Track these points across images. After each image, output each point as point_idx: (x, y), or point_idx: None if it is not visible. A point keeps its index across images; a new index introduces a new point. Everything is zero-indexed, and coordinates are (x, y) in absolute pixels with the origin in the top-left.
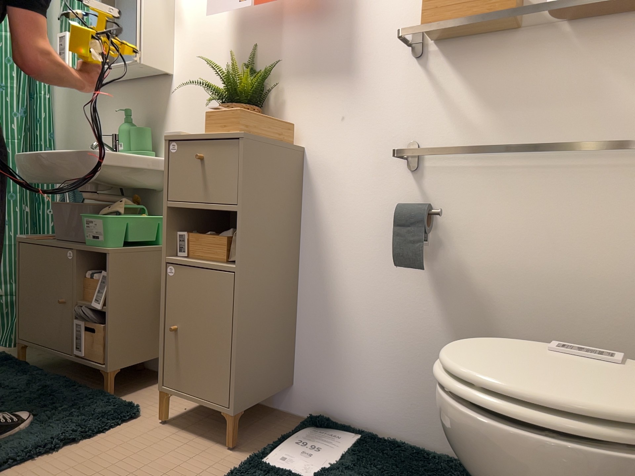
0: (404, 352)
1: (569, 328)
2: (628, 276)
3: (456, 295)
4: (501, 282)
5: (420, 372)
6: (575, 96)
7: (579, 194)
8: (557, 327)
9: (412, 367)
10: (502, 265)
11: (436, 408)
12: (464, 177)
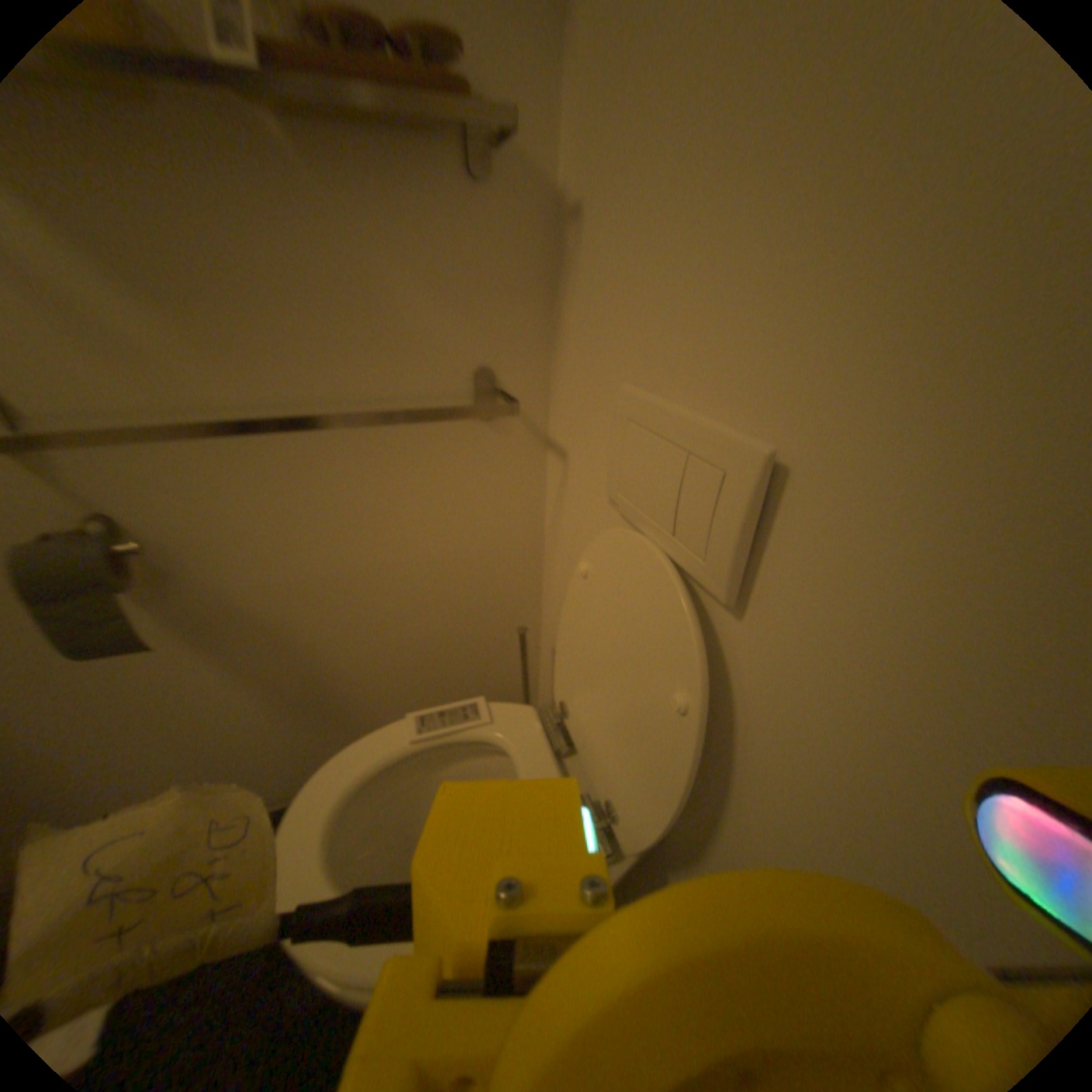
0: (187, 739)
1: (417, 626)
2: (471, 554)
3: (246, 640)
4: (313, 604)
5: (228, 747)
6: (351, 294)
7: (395, 463)
8: (403, 629)
9: (210, 748)
10: (307, 582)
11: (272, 770)
12: (176, 457)
